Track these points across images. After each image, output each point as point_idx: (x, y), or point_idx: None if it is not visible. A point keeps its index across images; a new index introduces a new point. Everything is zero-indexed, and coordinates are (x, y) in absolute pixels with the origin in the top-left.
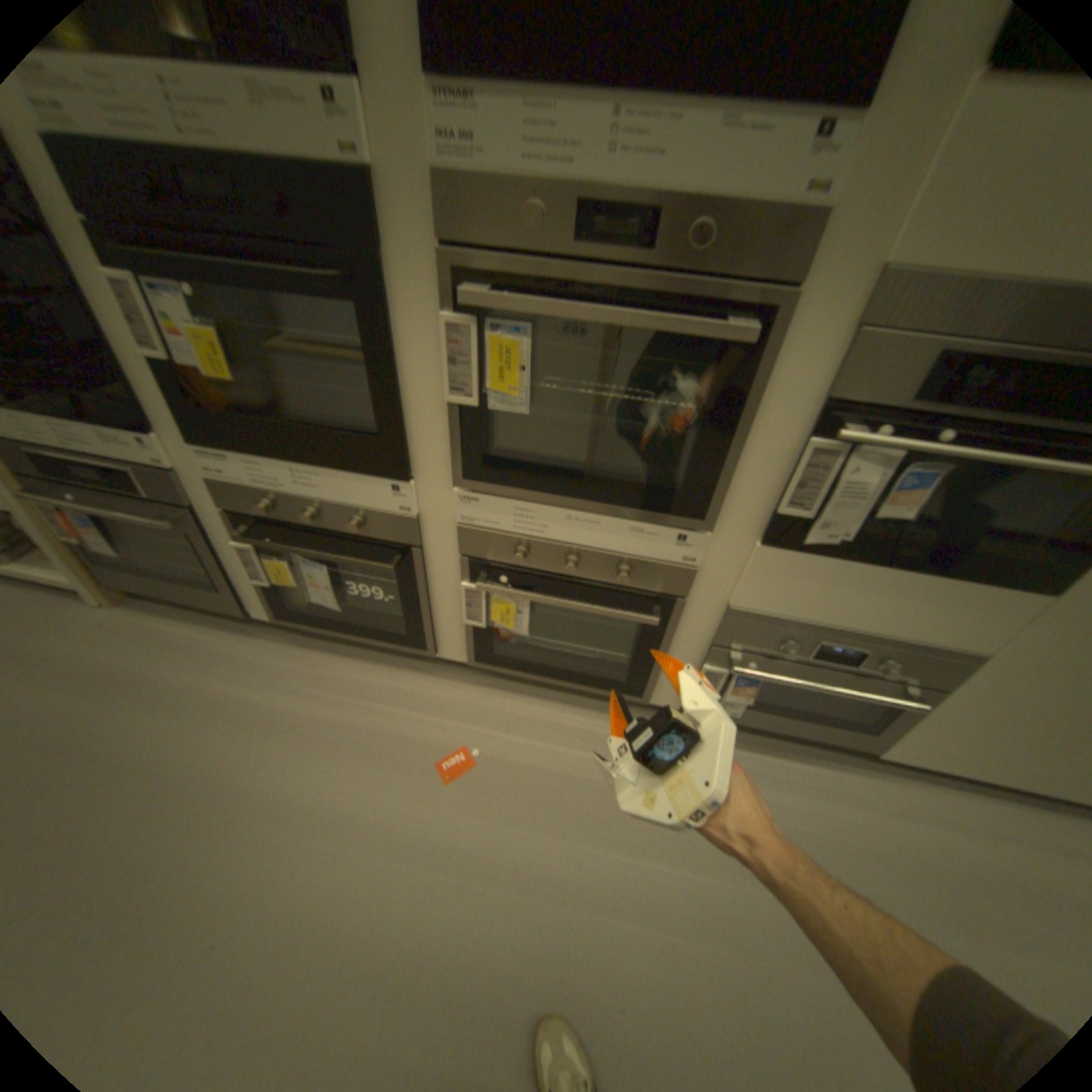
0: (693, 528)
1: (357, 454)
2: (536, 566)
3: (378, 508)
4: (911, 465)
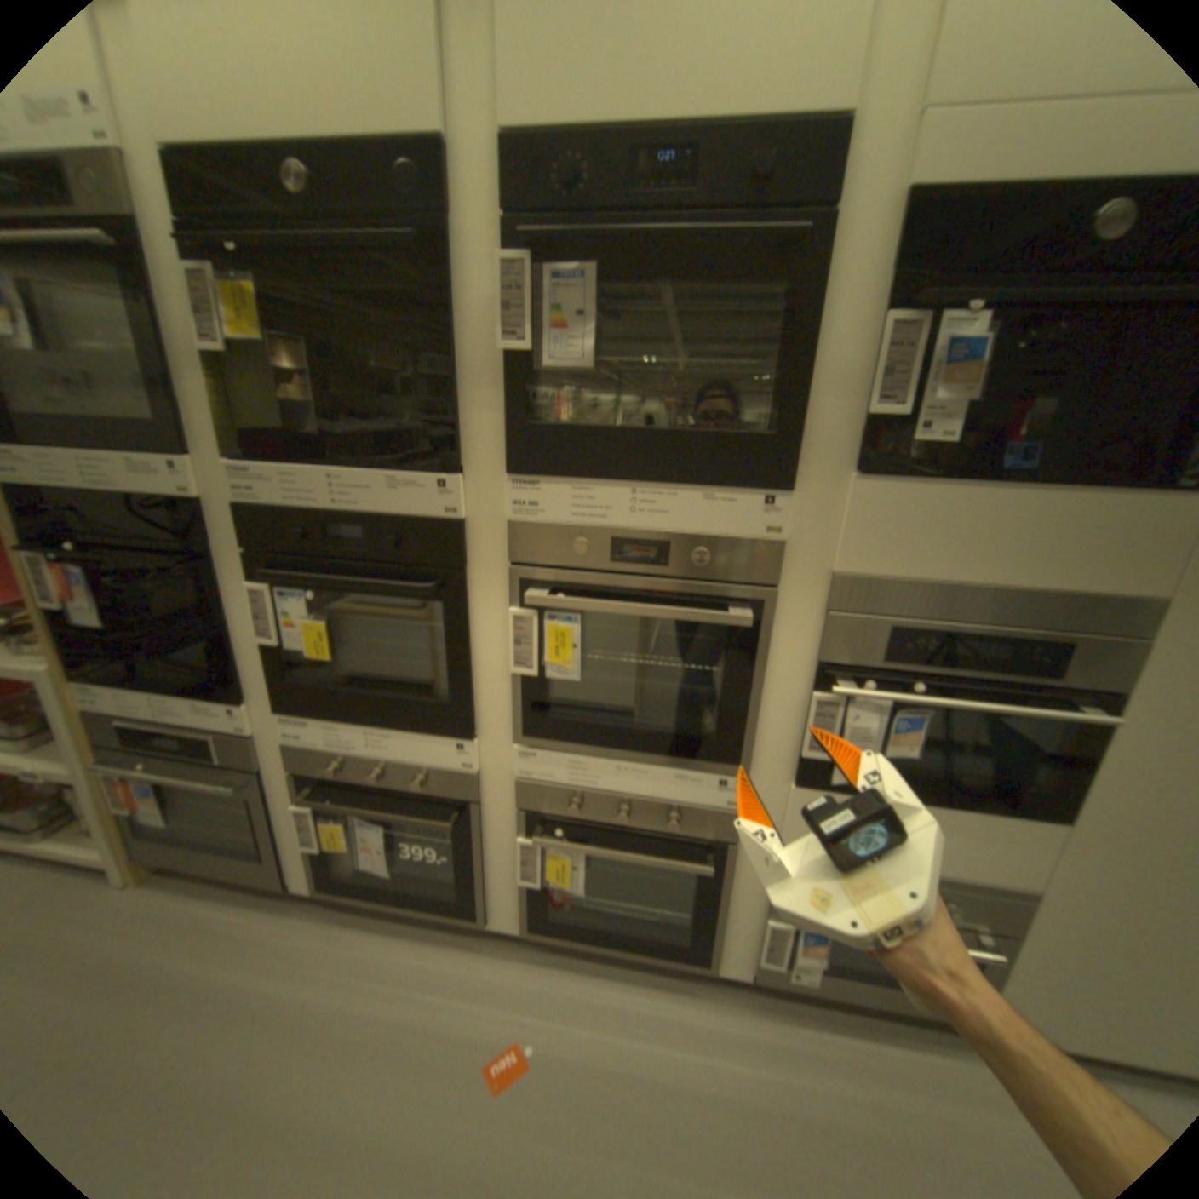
0: (732, 775)
1: (427, 719)
2: (590, 820)
3: (440, 768)
4: (901, 713)
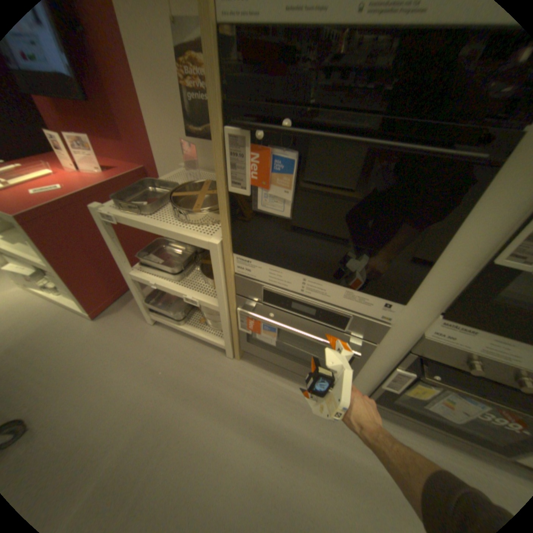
0: None
1: None
2: None
3: None
4: None
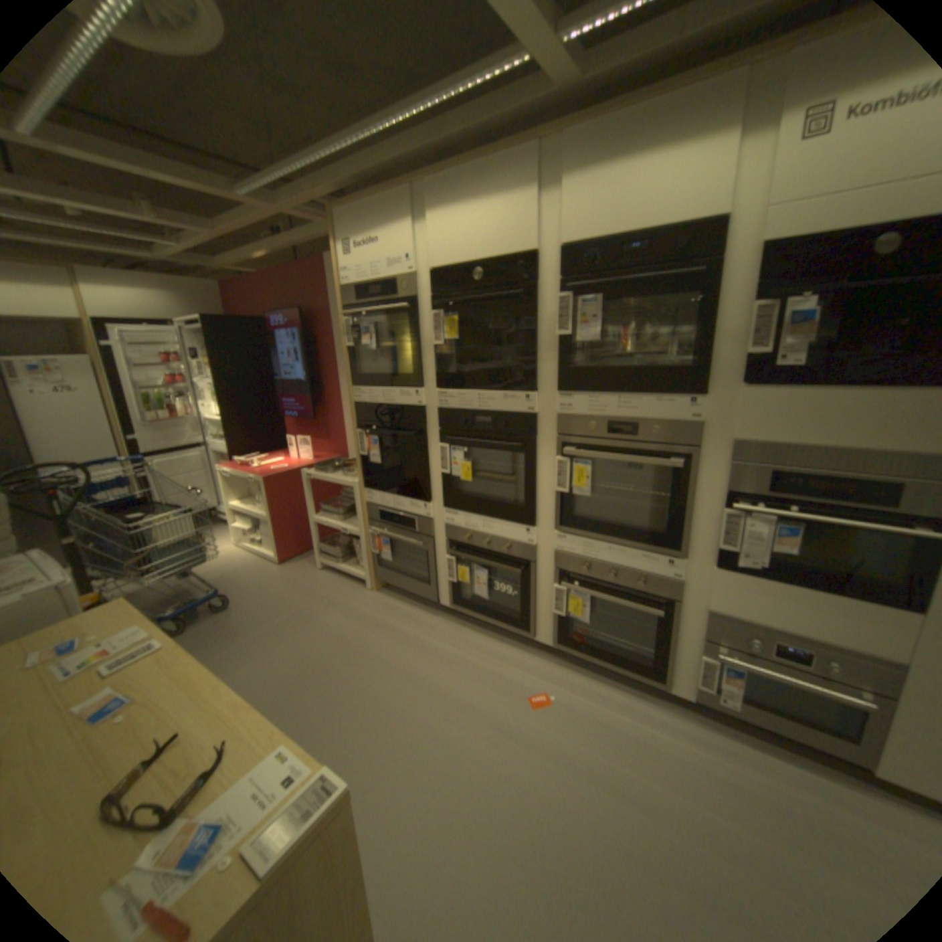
0: (676, 557)
1: (513, 514)
2: (594, 578)
3: (517, 541)
4: (781, 525)
